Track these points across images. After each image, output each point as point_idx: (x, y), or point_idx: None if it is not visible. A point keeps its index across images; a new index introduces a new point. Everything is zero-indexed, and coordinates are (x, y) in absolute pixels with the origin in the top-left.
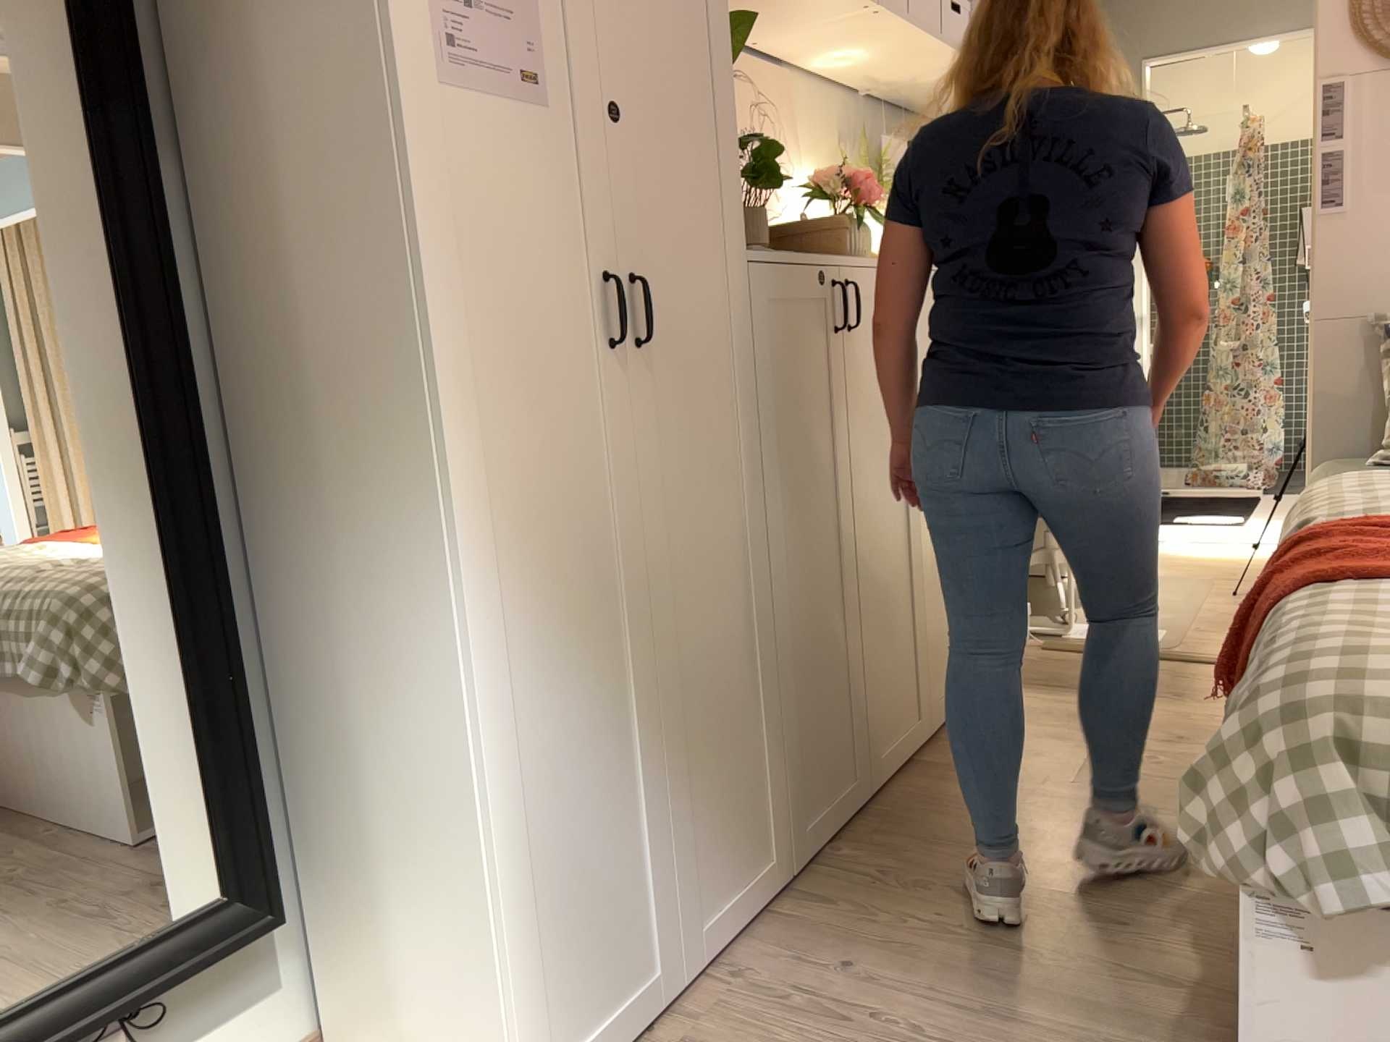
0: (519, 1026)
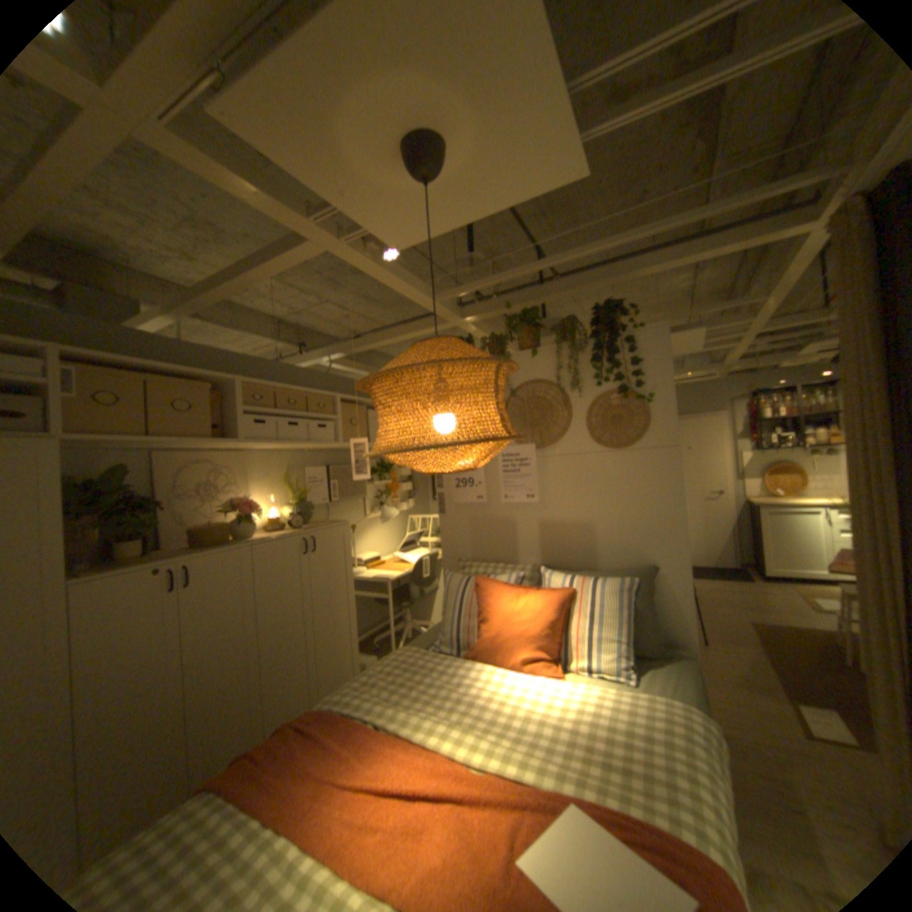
0: None
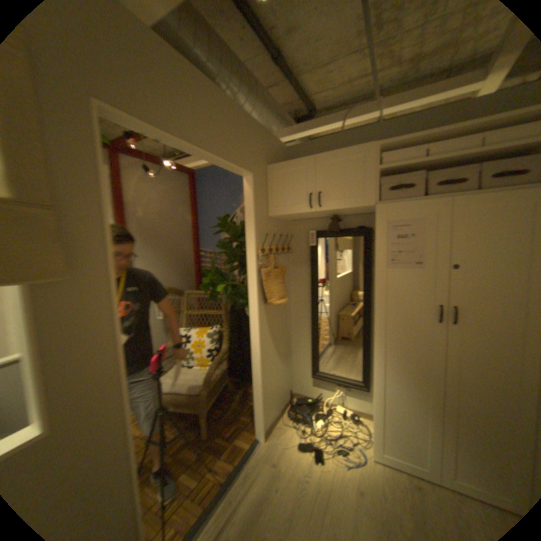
0: (377, 439)
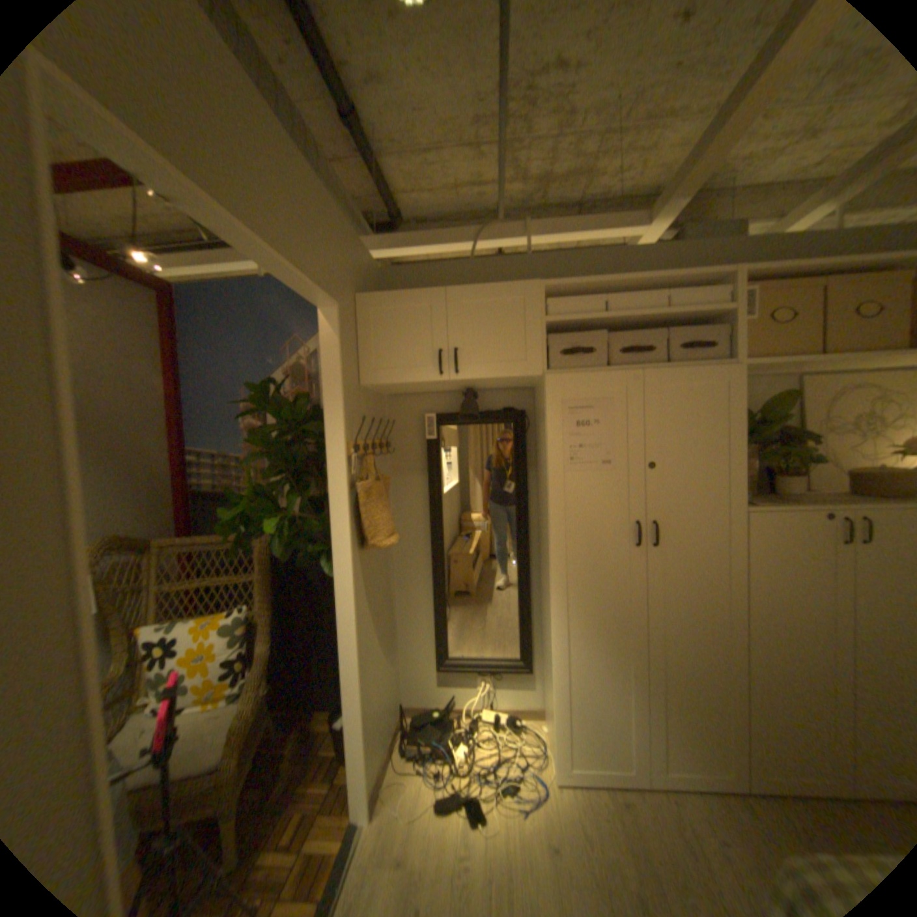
0: (562, 746)
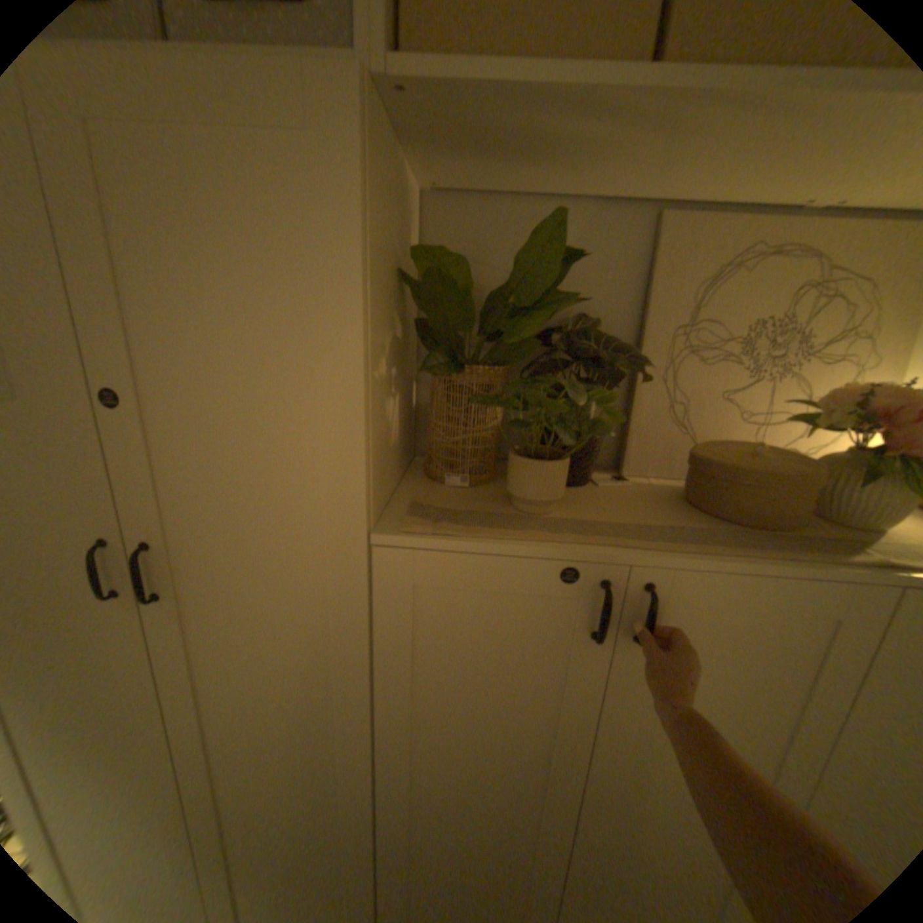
0: None
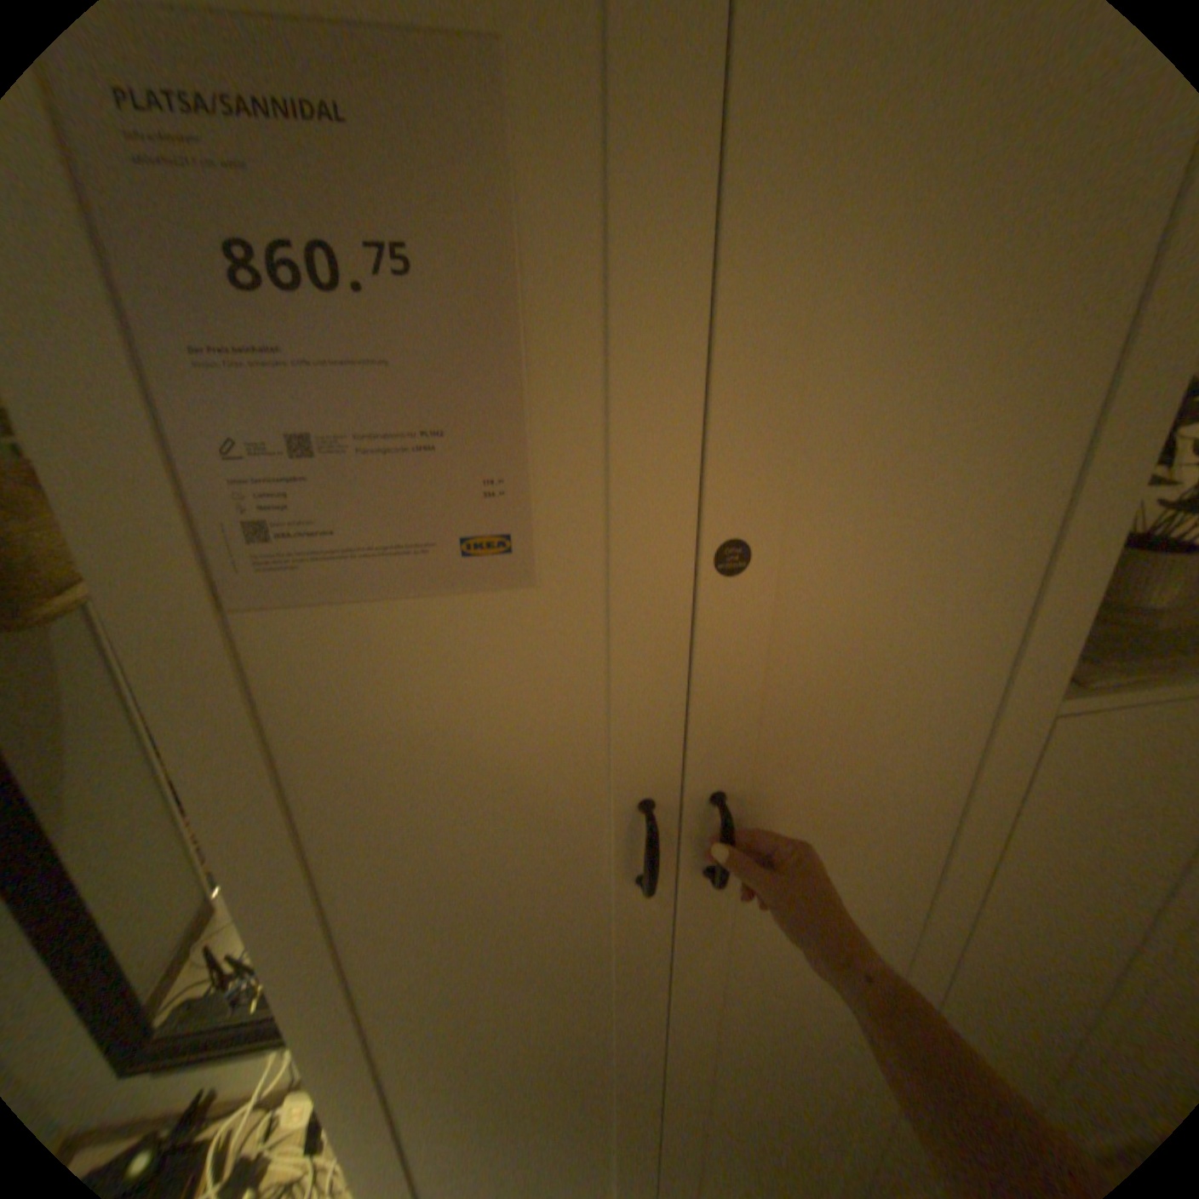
0: None
